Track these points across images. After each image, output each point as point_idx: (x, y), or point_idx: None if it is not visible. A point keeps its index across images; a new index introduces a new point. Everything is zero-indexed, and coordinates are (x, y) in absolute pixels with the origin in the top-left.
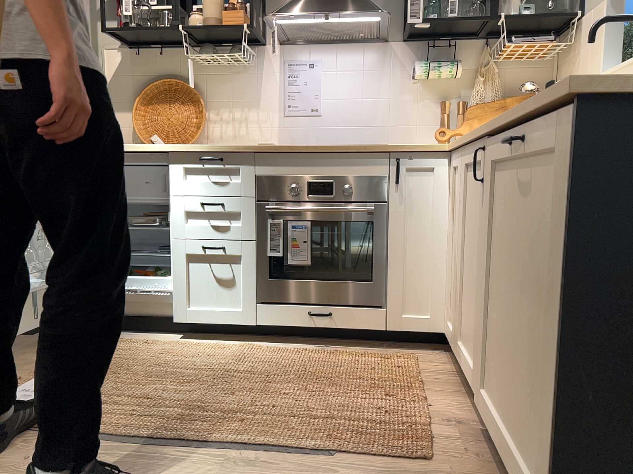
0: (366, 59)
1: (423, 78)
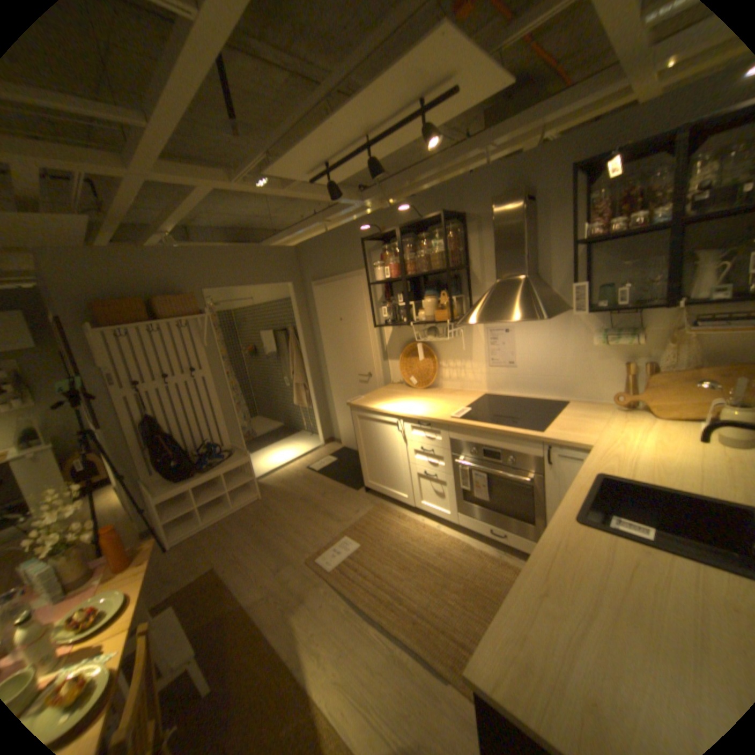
0: (552, 324)
1: (605, 345)
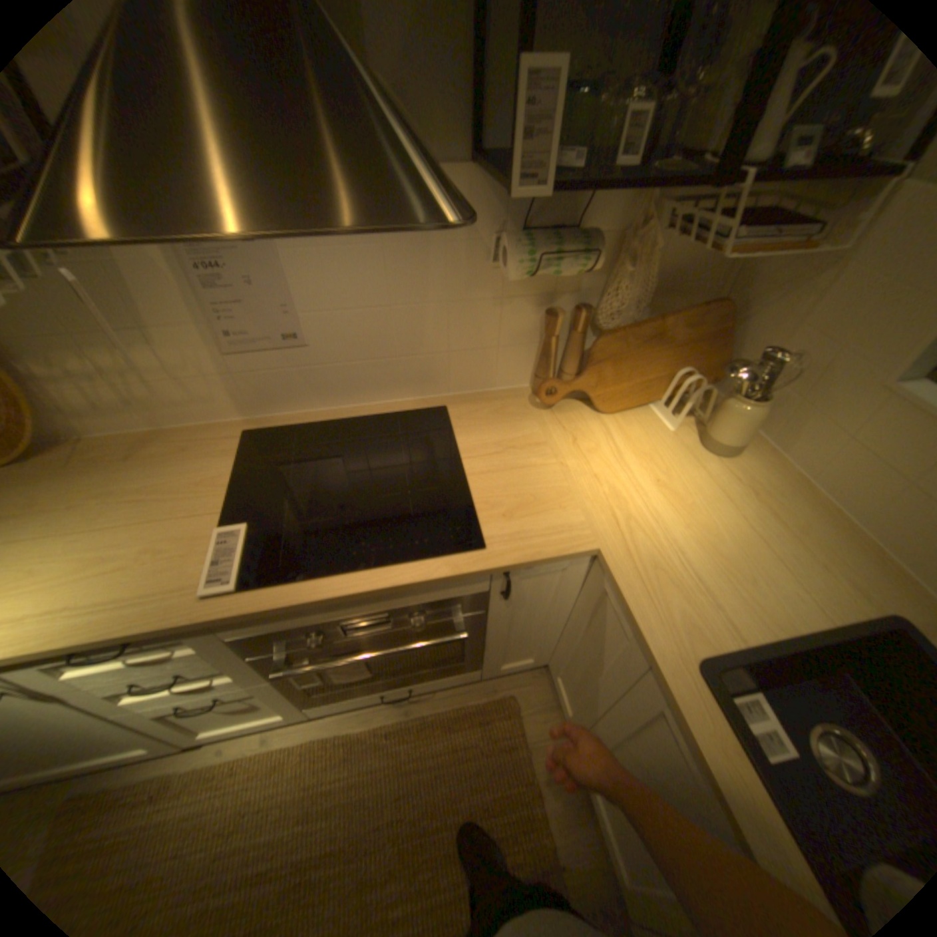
0: None
1: (524, 276)
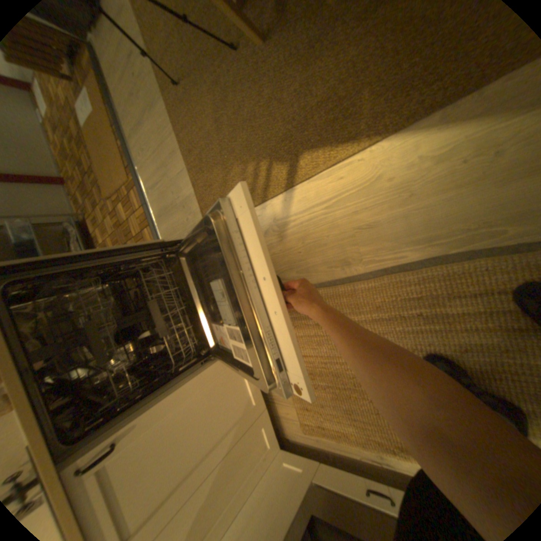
0: None
1: None
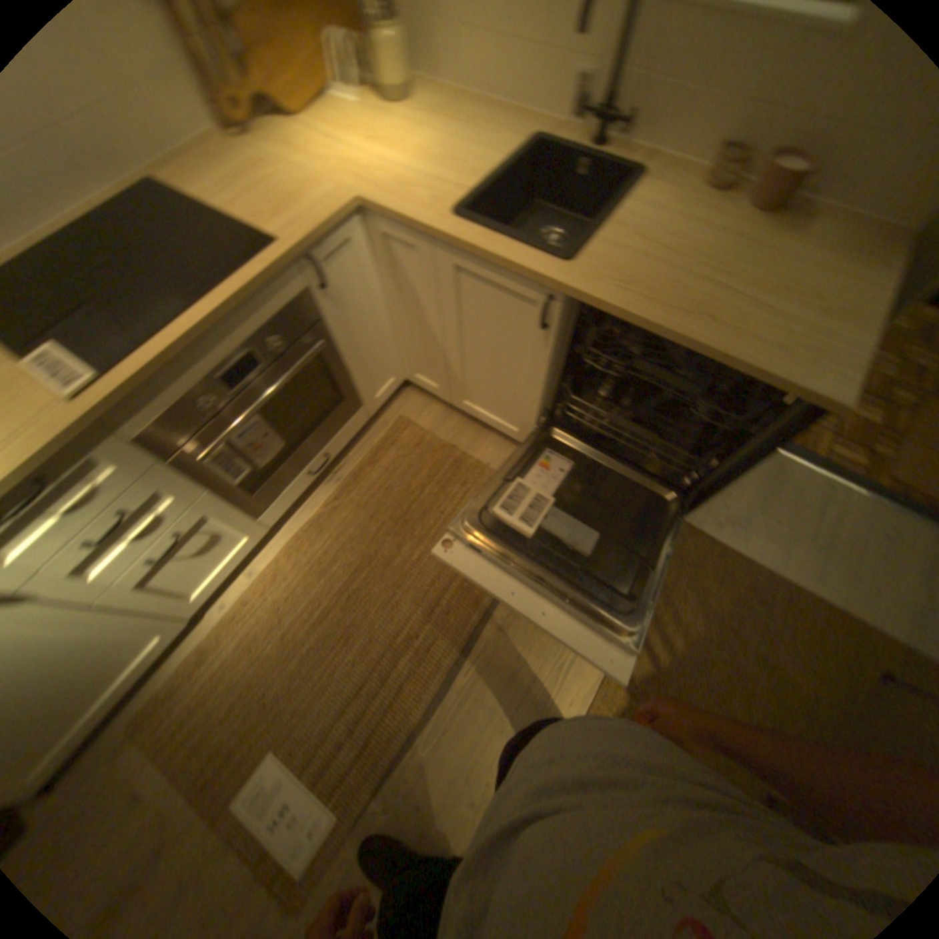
0: None
1: None
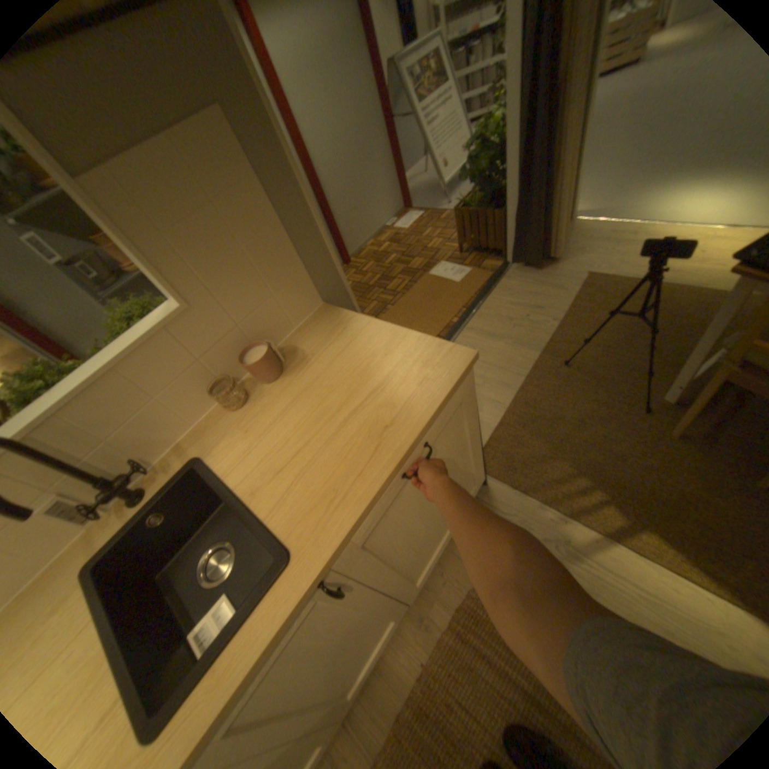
0: None
1: None
